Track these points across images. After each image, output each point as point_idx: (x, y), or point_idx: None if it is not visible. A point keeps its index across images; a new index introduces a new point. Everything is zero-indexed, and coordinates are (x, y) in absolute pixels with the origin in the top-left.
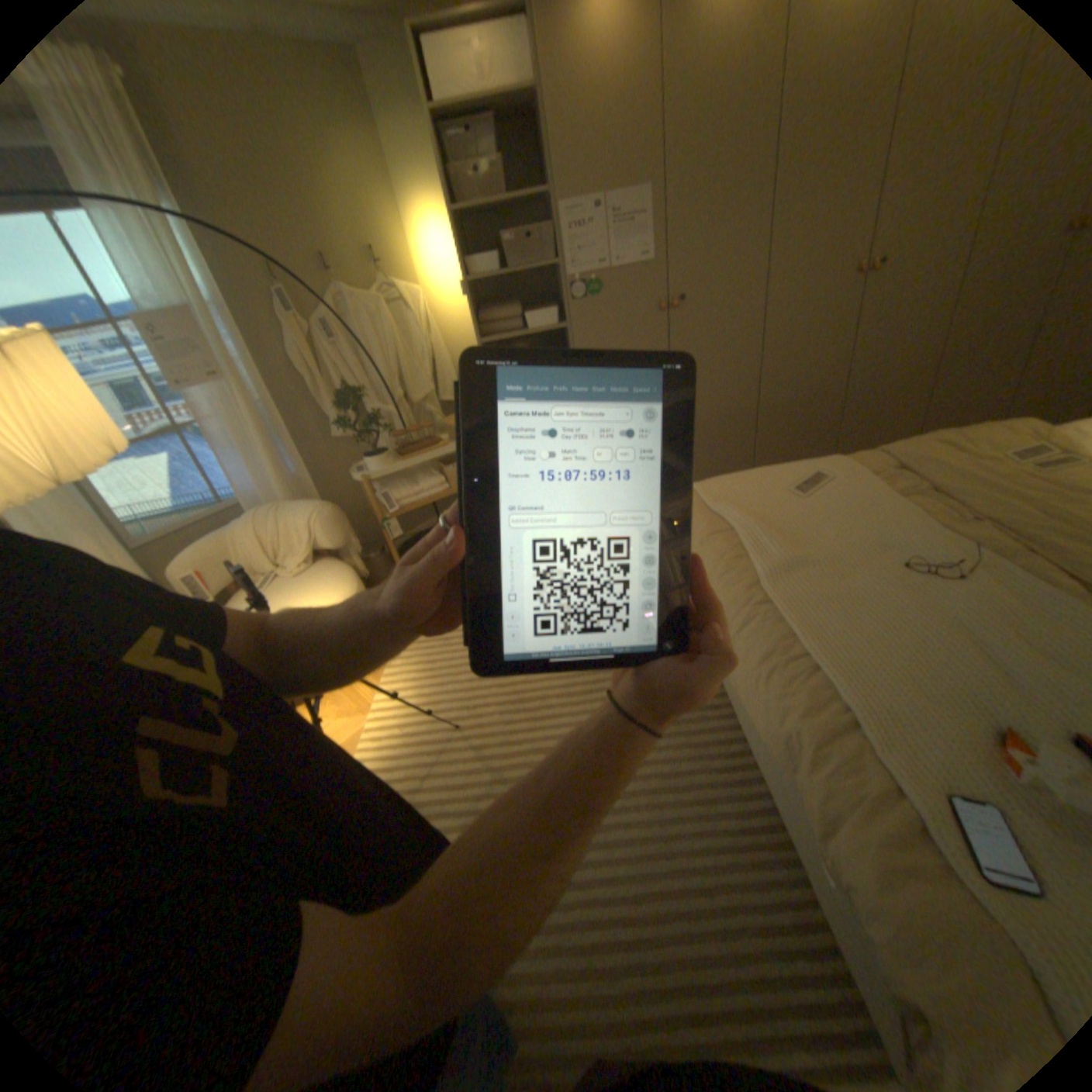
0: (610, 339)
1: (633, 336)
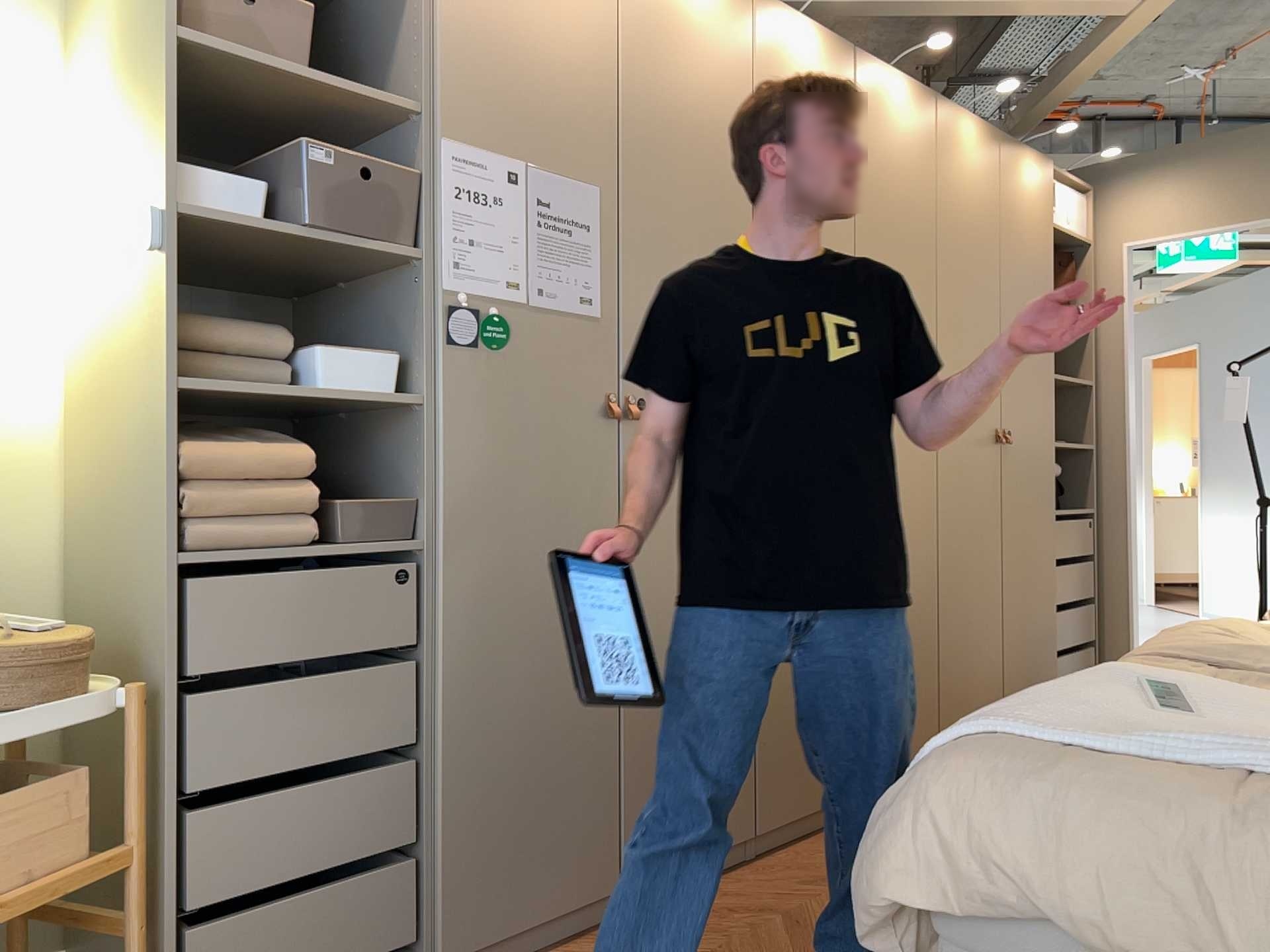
0: (505, 454)
1: (549, 458)
